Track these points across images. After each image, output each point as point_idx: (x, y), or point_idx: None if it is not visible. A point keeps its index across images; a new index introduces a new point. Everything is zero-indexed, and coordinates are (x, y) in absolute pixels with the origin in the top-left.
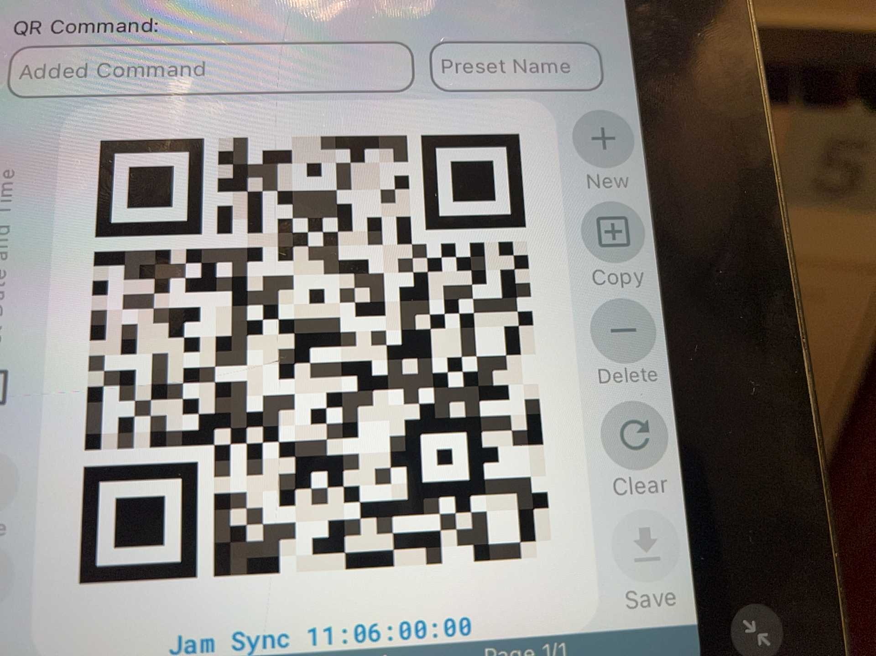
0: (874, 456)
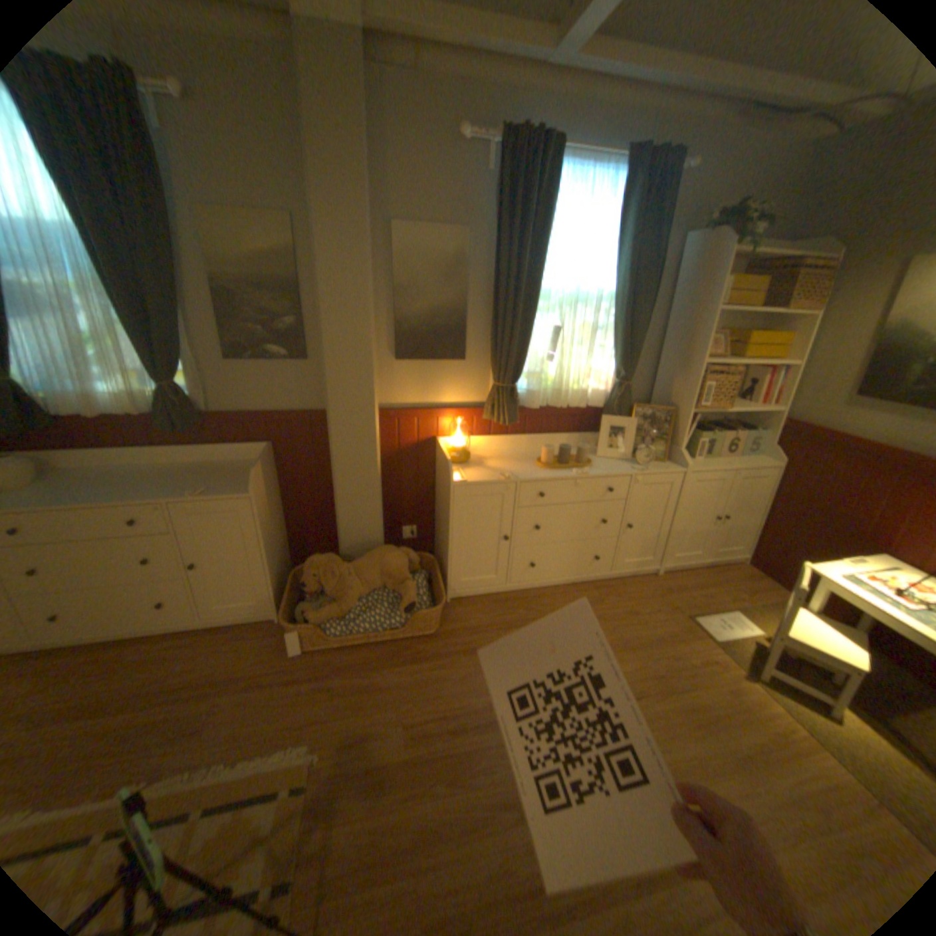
0: (786, 517)
